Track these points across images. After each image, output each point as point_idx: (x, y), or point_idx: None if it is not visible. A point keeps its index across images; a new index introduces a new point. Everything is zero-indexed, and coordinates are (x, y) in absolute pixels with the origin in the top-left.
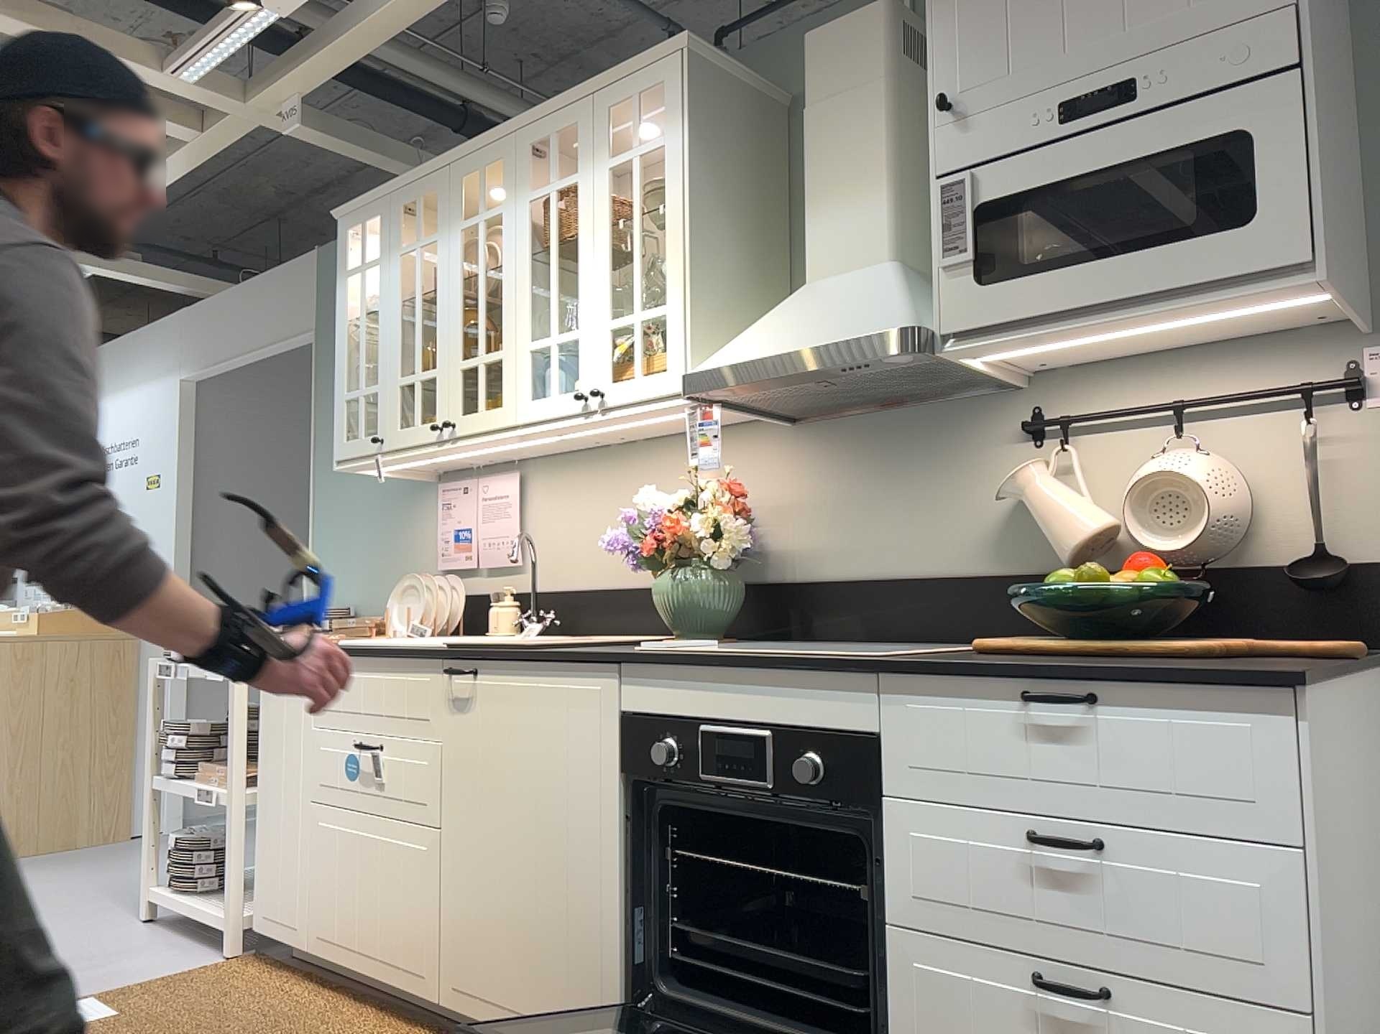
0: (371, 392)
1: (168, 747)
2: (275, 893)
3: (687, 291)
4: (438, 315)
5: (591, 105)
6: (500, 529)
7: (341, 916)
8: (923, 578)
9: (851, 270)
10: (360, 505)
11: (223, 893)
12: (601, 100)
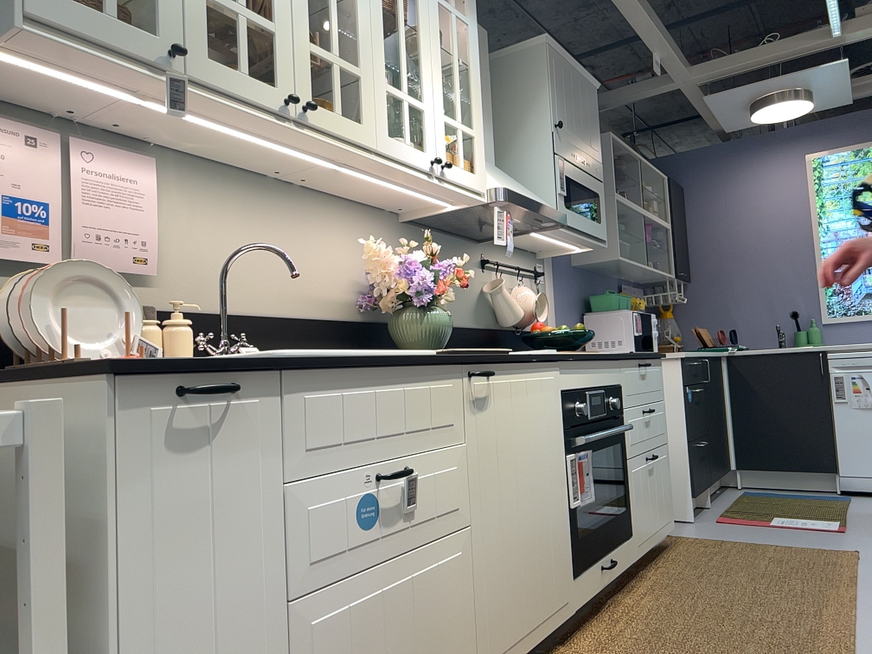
0: None
1: None
2: None
3: (483, 131)
4: None
5: None
6: (126, 223)
7: None
8: (458, 327)
9: (487, 161)
10: None
11: None
12: None
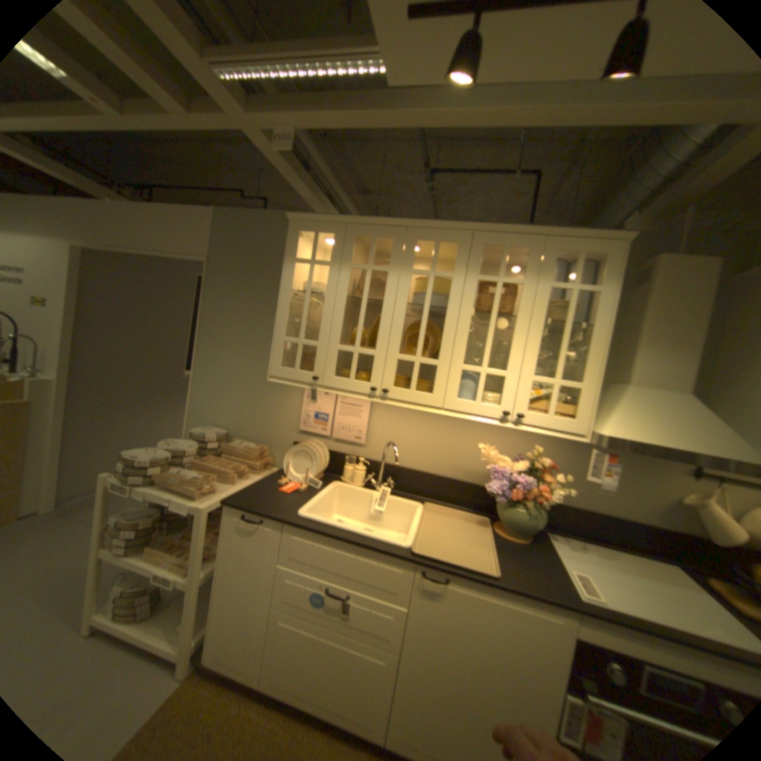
0: (311, 344)
1: (116, 536)
2: (228, 650)
3: (599, 382)
4: (380, 318)
5: (544, 241)
6: (354, 422)
7: (296, 679)
8: (623, 520)
9: (668, 391)
10: (236, 374)
11: (154, 617)
12: (554, 241)
